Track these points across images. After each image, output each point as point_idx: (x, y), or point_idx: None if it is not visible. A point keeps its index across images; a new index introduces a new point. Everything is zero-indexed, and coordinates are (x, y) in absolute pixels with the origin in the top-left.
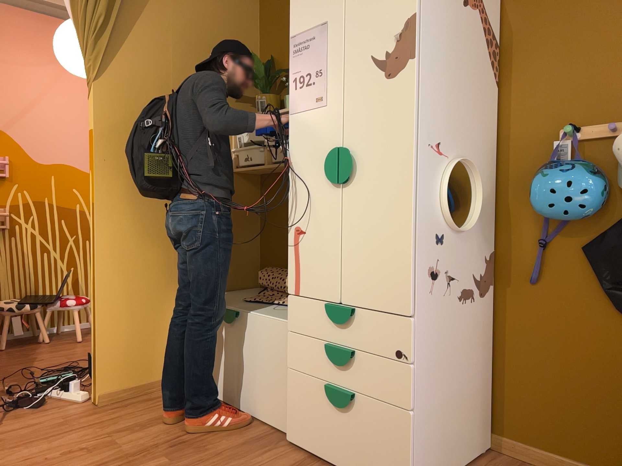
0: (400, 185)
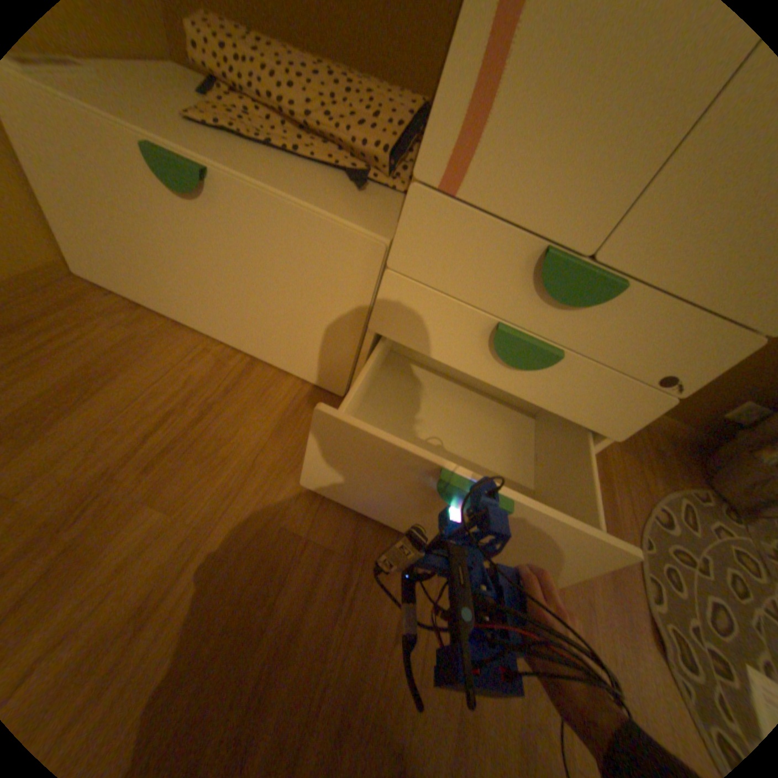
0: None
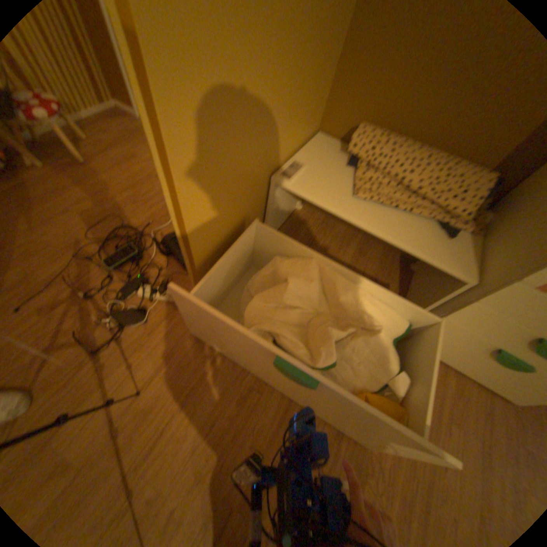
0: None
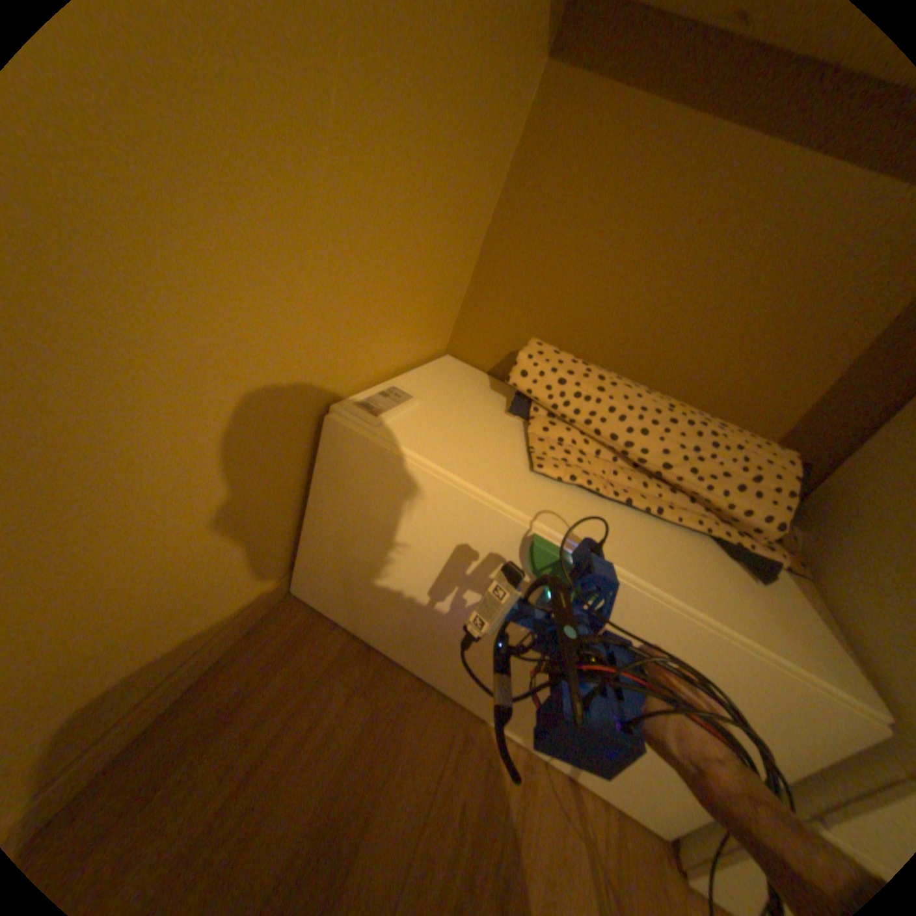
0: None
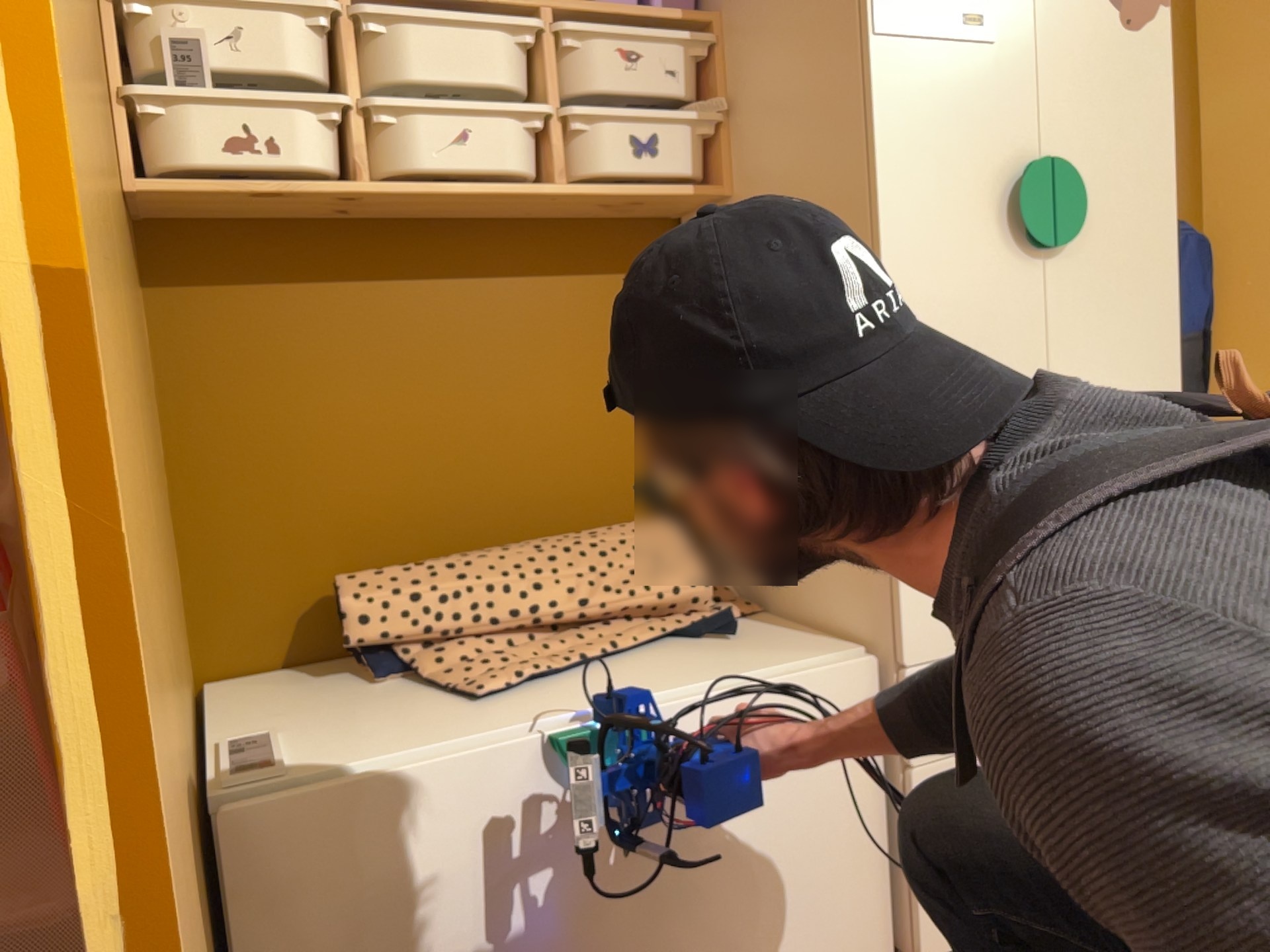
0: (1158, 258)
